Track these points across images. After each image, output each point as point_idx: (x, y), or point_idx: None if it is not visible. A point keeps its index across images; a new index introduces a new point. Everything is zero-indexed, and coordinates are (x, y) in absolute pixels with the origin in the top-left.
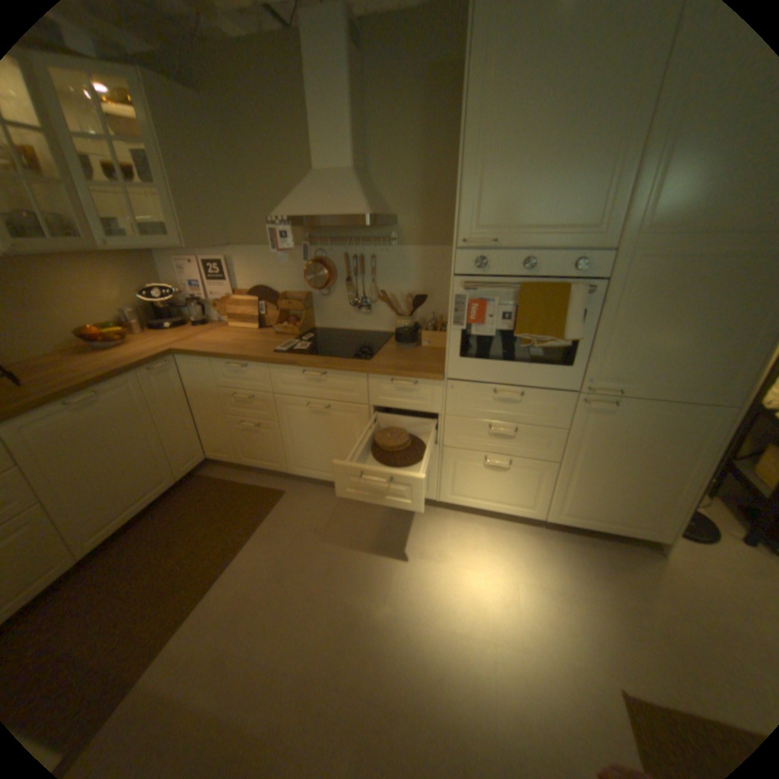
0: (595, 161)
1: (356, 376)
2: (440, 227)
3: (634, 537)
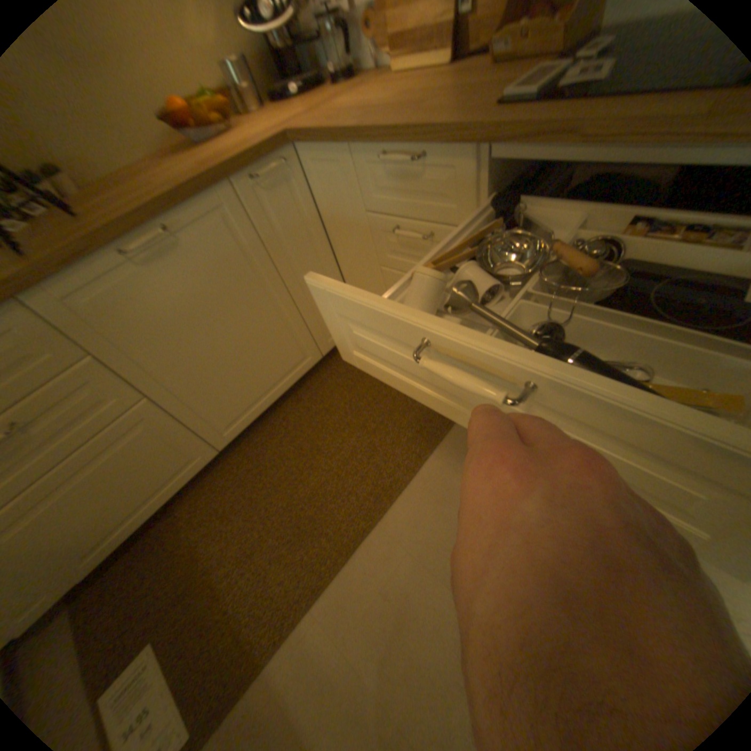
0: None
1: None
2: None
3: None
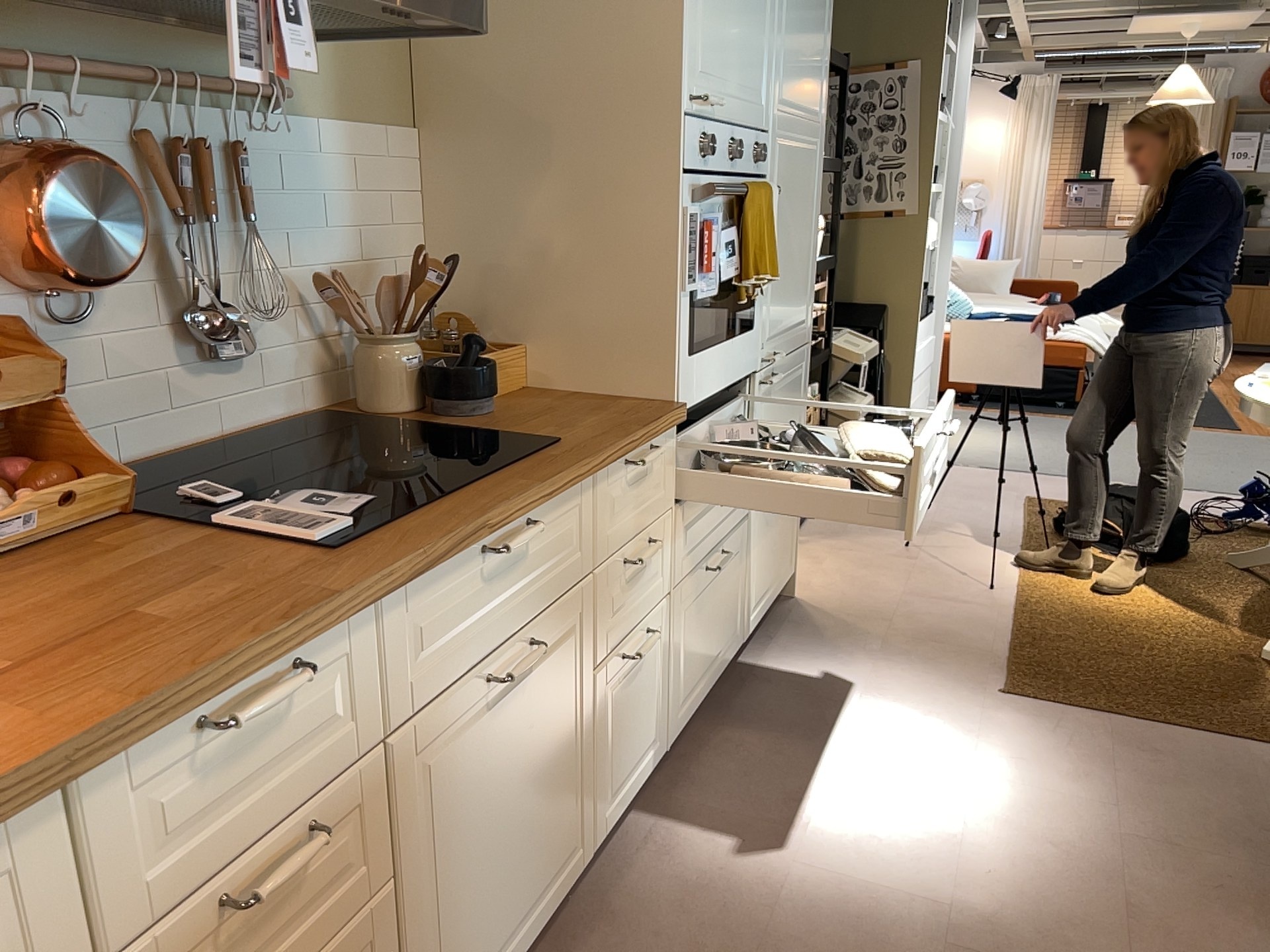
0: (760, 1)
1: (578, 490)
2: (374, 74)
3: (782, 588)
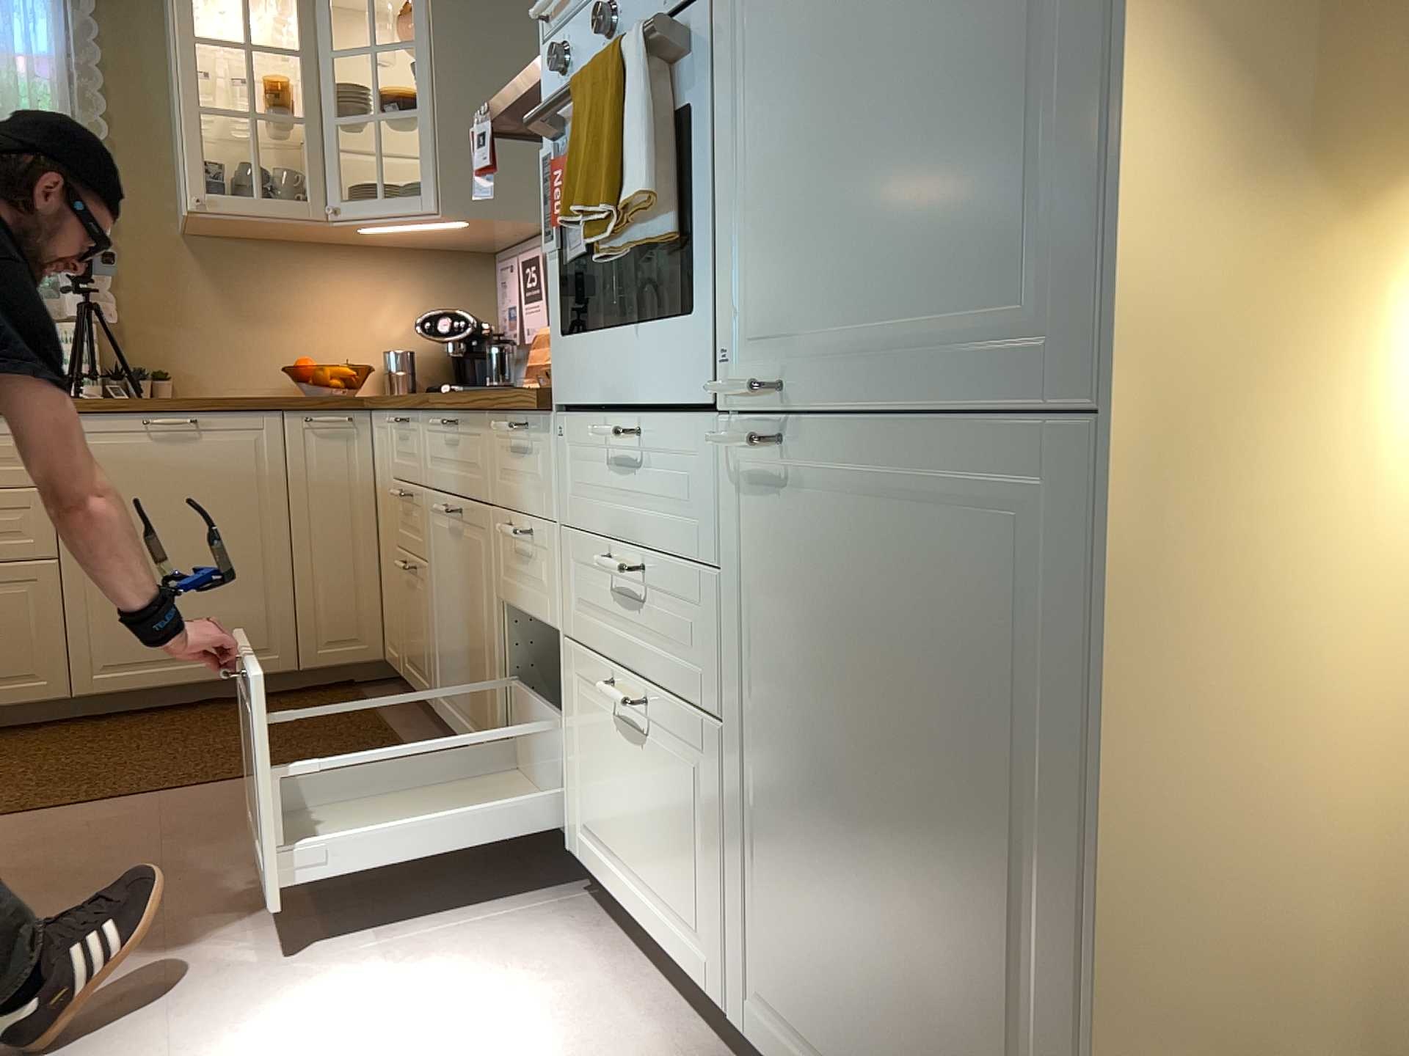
0: None
1: (480, 423)
2: None
3: None
